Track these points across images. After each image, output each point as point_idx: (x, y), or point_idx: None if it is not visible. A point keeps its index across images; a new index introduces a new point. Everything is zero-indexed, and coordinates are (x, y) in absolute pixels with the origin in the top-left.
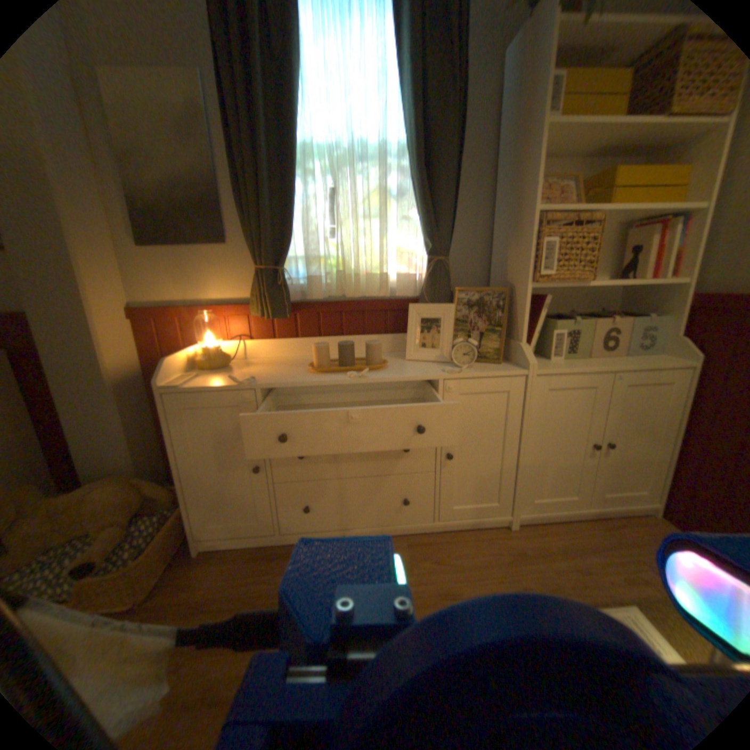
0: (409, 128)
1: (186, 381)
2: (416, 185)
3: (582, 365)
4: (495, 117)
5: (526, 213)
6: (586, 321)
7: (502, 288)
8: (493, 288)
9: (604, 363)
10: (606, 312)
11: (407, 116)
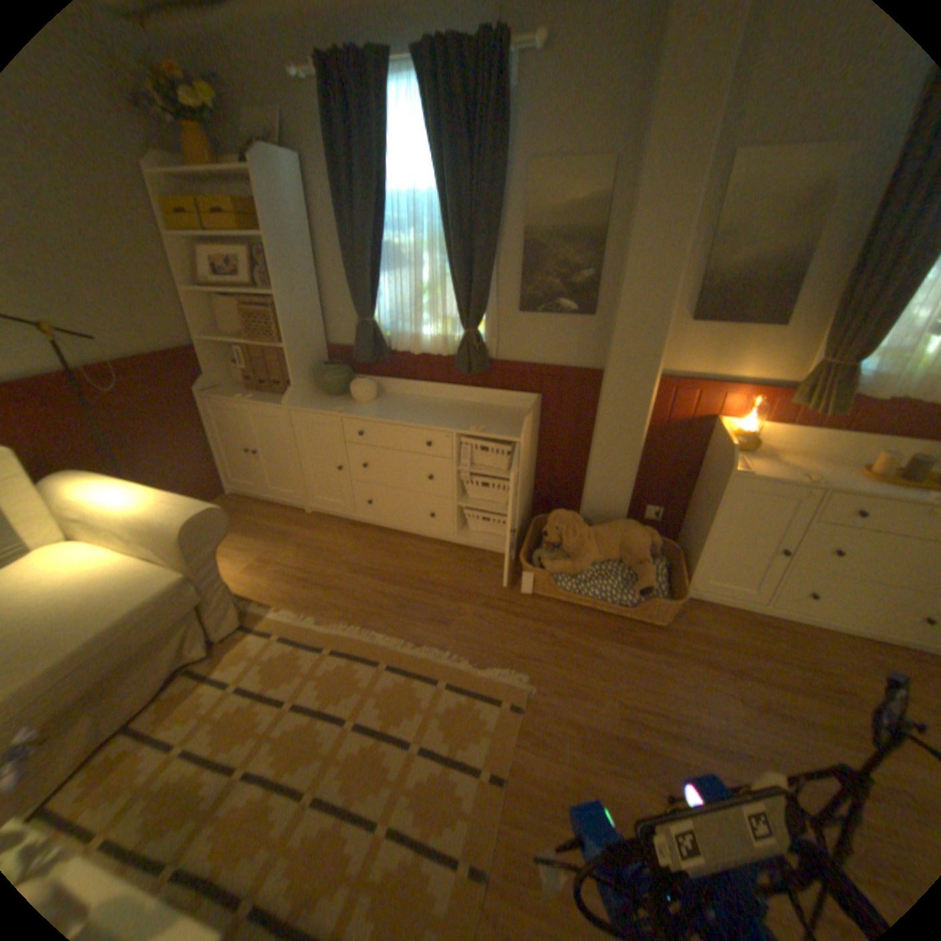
0: None
1: (750, 468)
2: None
3: None
4: None
5: None
6: None
7: None
8: None
9: None
10: None
11: None
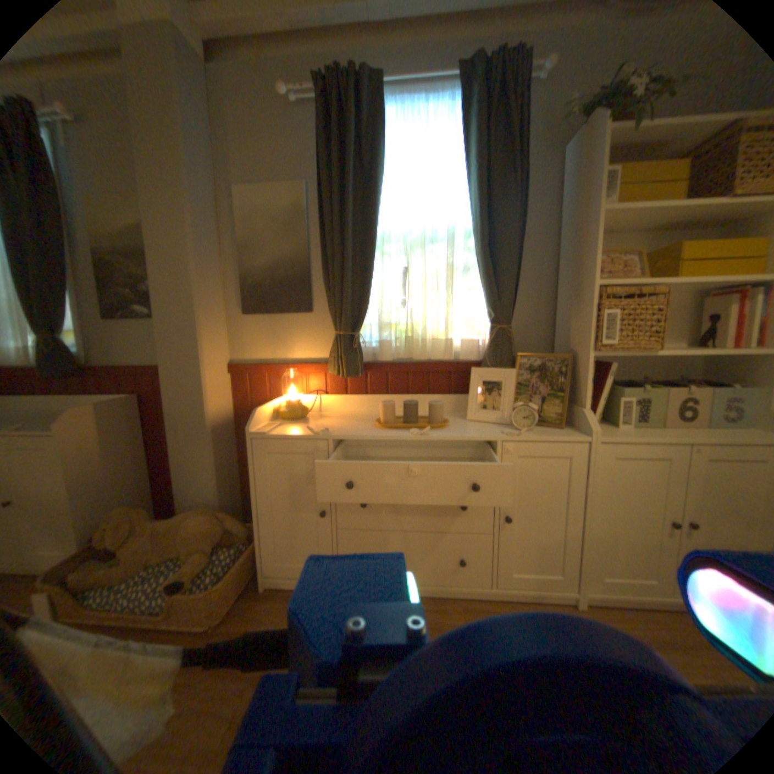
0: (475, 216)
1: (271, 429)
2: (480, 262)
3: (654, 435)
4: (556, 200)
5: (586, 287)
6: (657, 389)
7: (566, 354)
8: (557, 353)
9: (680, 435)
10: (685, 380)
11: (473, 205)
